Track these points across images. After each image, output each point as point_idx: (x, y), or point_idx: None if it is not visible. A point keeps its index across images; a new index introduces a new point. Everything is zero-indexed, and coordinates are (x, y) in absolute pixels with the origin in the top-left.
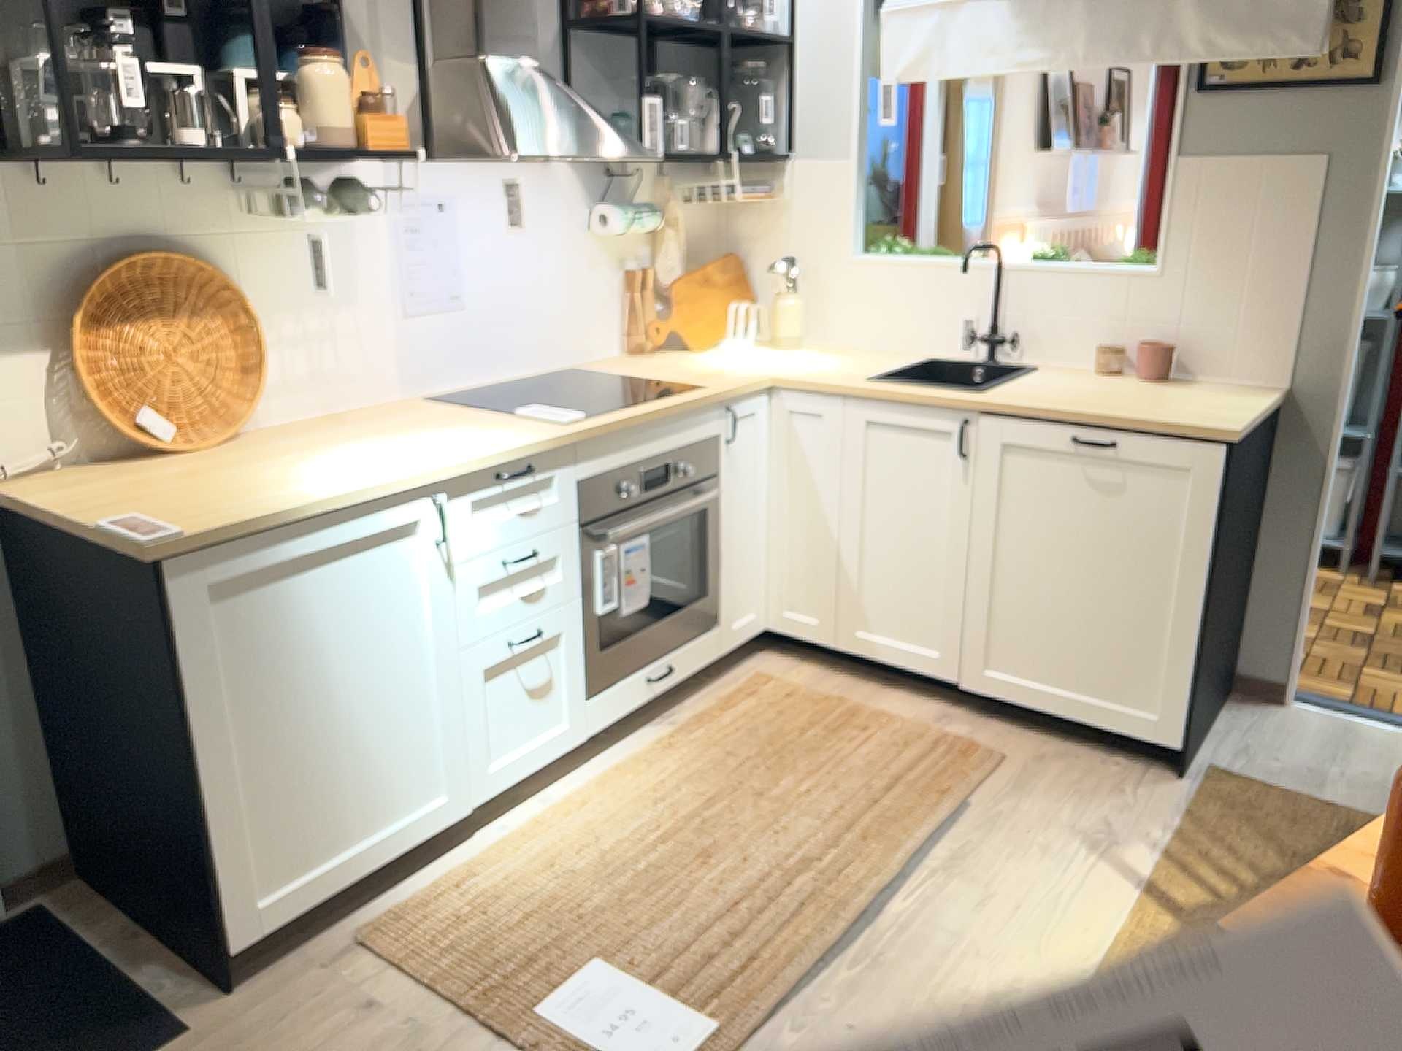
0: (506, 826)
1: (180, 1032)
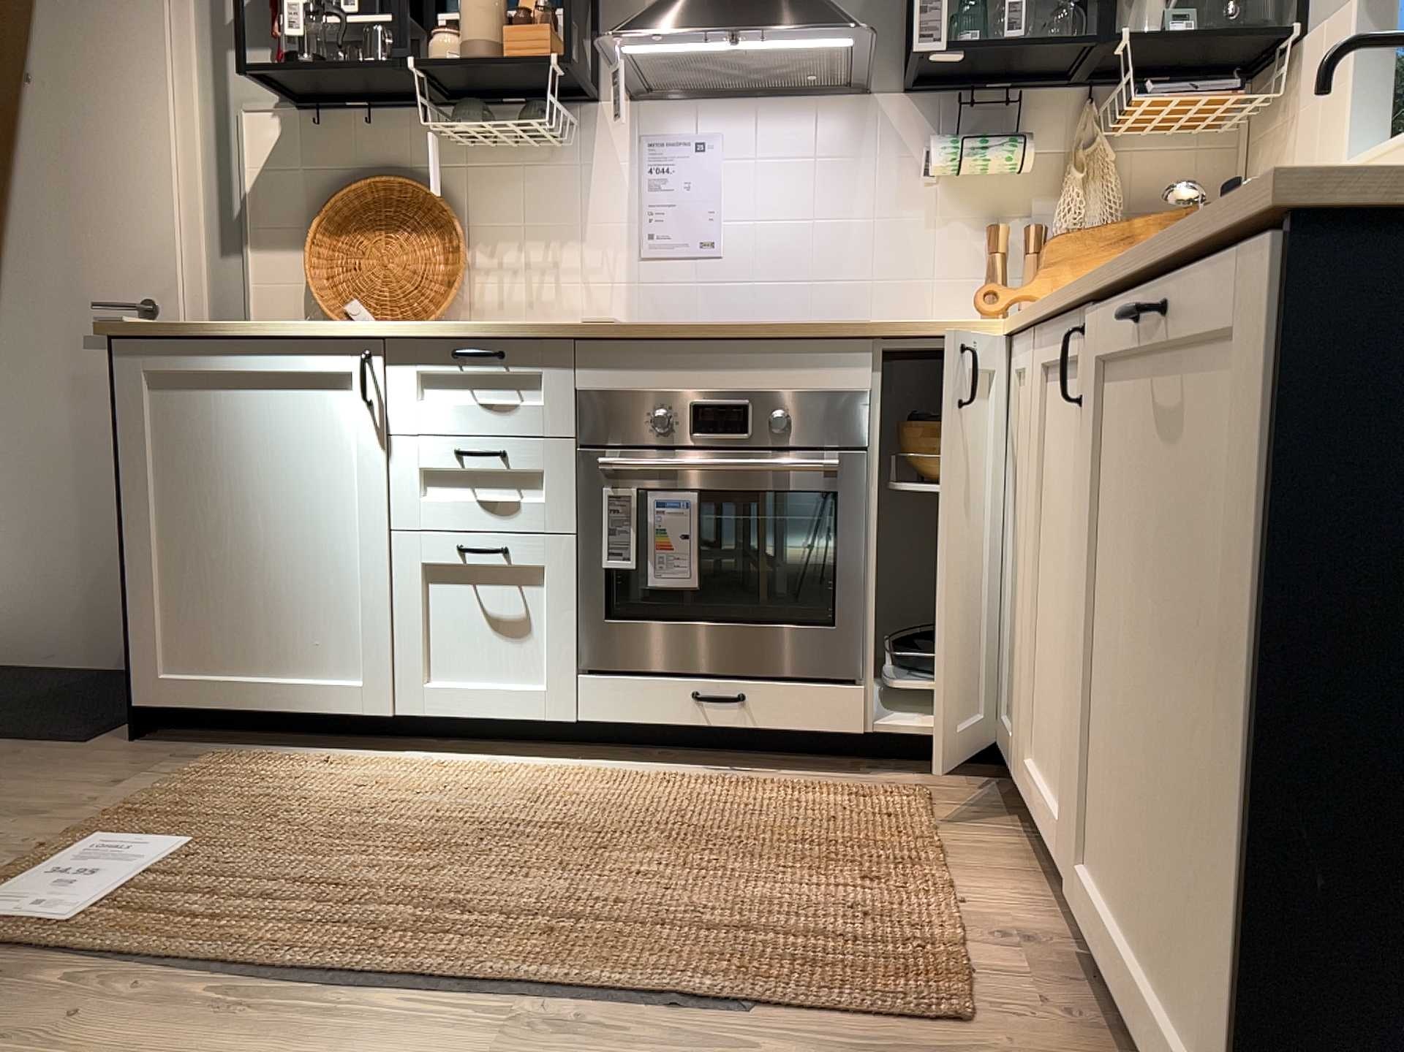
0: (437, 759)
1: (85, 741)
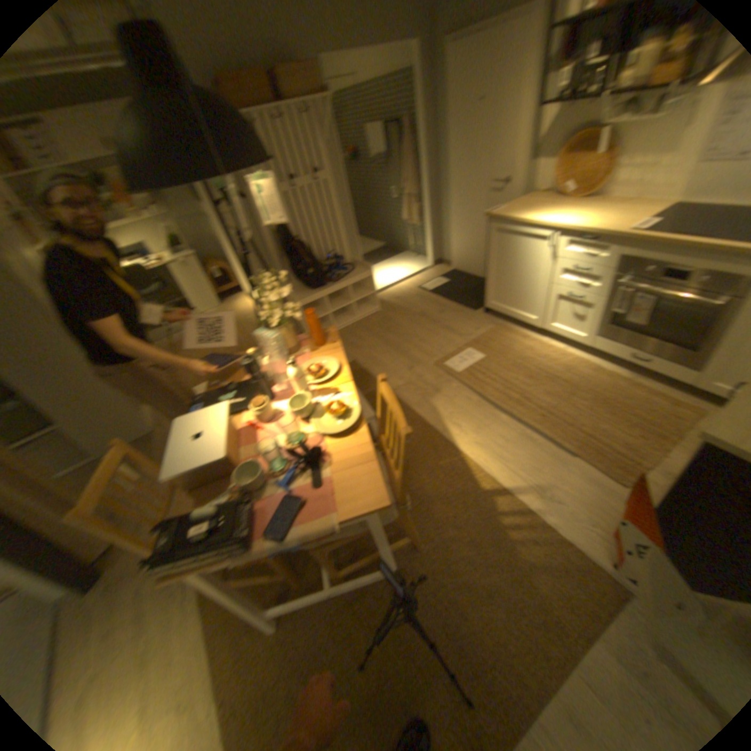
0: (552, 341)
1: (476, 310)
